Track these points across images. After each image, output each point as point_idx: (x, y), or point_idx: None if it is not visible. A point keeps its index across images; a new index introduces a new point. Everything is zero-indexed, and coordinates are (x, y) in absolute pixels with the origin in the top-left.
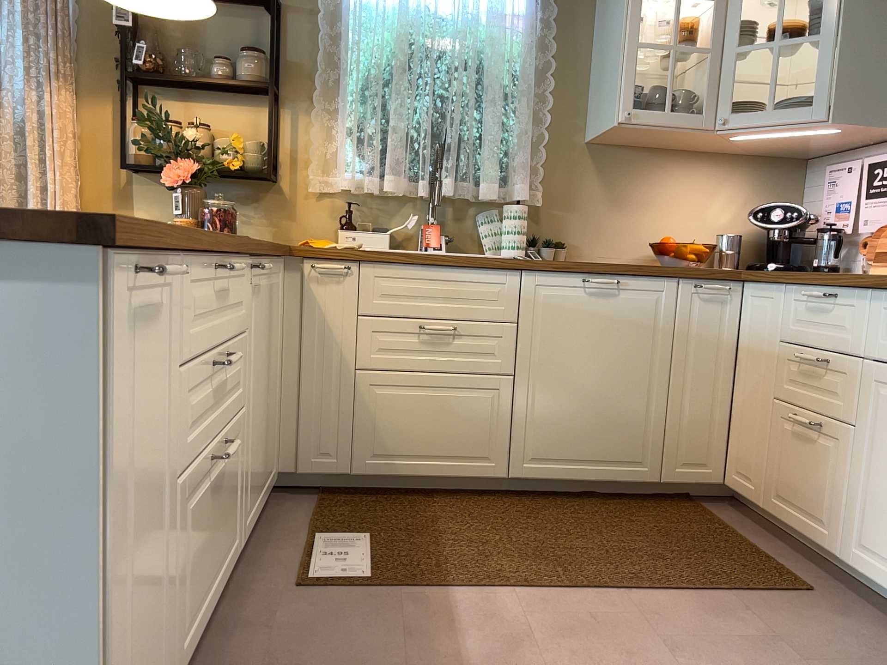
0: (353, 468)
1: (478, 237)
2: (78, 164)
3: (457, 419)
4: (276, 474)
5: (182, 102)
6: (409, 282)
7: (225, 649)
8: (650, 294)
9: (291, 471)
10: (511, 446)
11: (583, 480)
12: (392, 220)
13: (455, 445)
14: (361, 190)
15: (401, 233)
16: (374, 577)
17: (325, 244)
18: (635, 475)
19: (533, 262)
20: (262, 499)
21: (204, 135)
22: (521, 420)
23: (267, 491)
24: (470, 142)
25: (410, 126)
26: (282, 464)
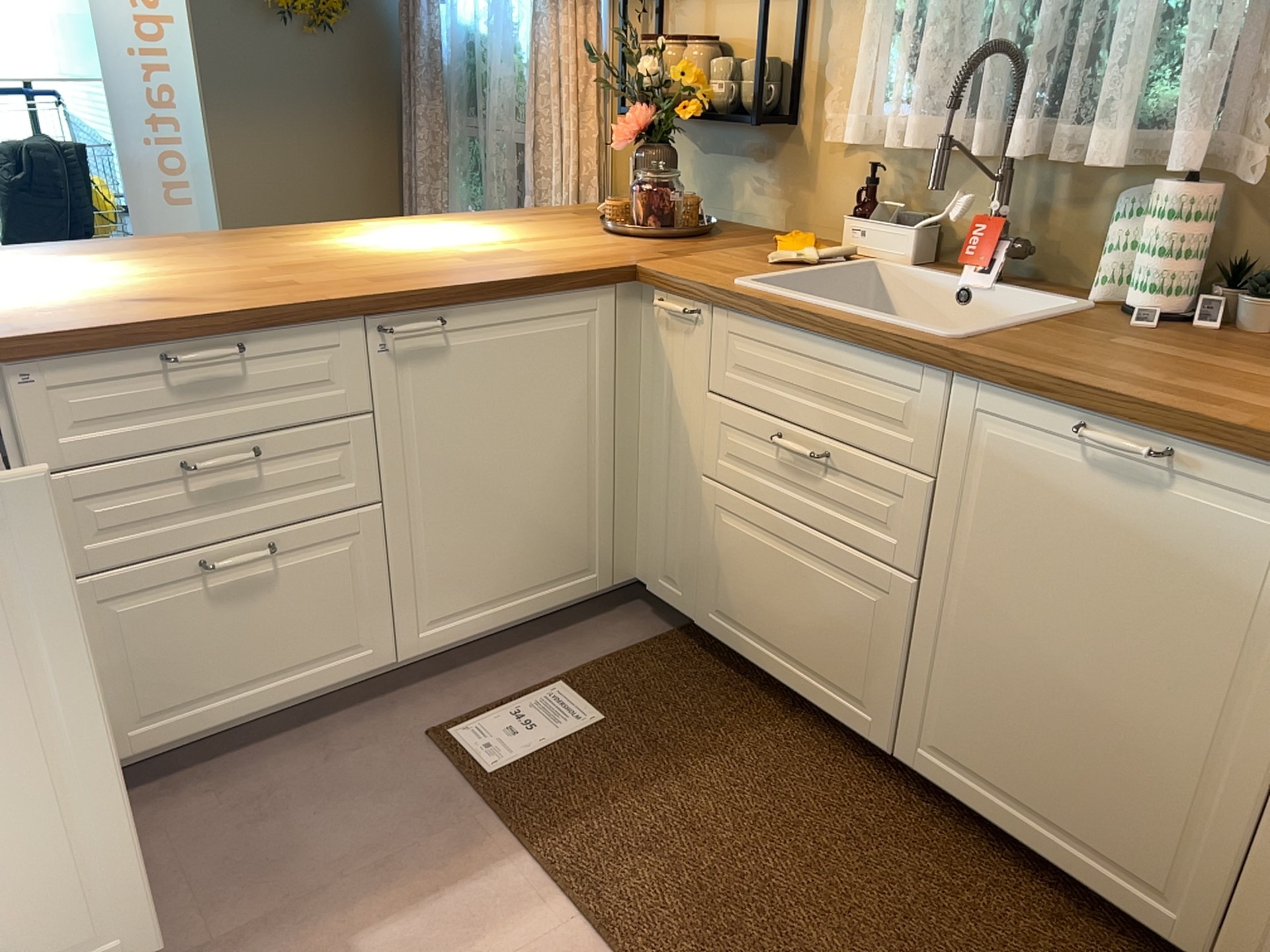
0: (697, 615)
1: (1109, 251)
2: (595, 107)
3: (821, 611)
4: (625, 579)
5: (699, 1)
6: (772, 353)
7: (281, 754)
8: (1262, 514)
9: (647, 583)
10: (903, 702)
11: (1024, 843)
12: (950, 201)
13: (816, 652)
14: (892, 144)
15: (963, 229)
16: (499, 776)
17: (790, 248)
18: (1140, 908)
19: (966, 362)
20: (520, 608)
21: (694, 58)
22: (919, 667)
23: (546, 599)
24: (1090, 33)
25: (969, 9)
26: (637, 570)
